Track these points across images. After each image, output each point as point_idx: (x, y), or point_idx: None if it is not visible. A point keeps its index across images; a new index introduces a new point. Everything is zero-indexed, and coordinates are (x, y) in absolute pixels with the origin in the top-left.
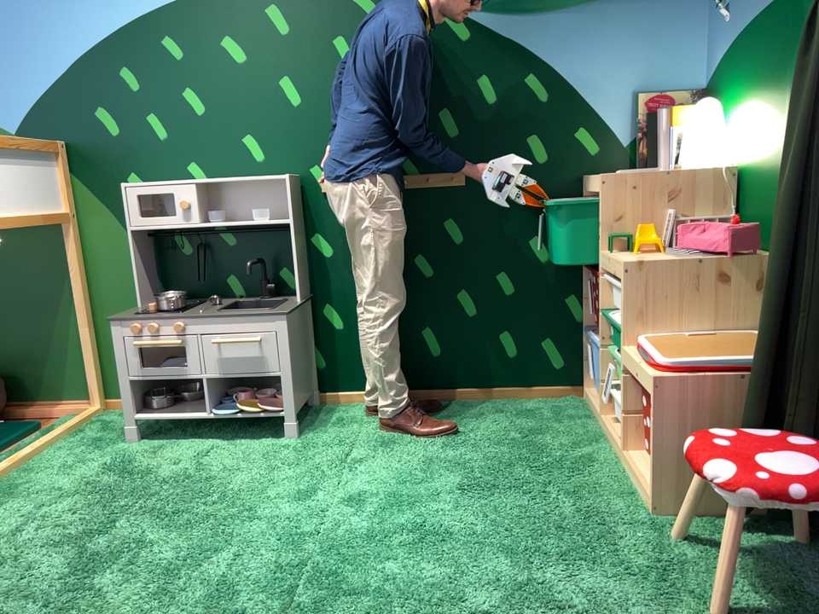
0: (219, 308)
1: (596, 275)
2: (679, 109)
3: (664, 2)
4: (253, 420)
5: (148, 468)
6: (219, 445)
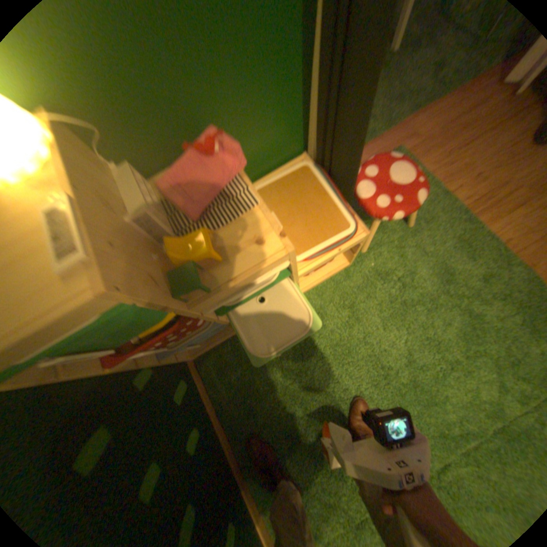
0: None
1: (197, 319)
2: None
3: None
4: None
5: None
6: None
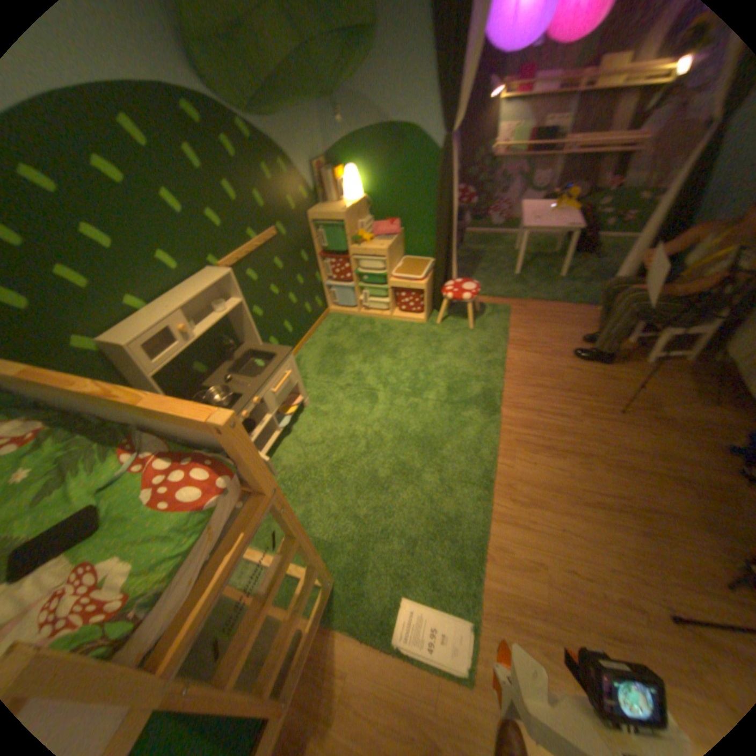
0: (246, 377)
1: (349, 259)
2: (330, 169)
3: (306, 107)
4: (293, 414)
5: (301, 469)
6: (292, 437)
